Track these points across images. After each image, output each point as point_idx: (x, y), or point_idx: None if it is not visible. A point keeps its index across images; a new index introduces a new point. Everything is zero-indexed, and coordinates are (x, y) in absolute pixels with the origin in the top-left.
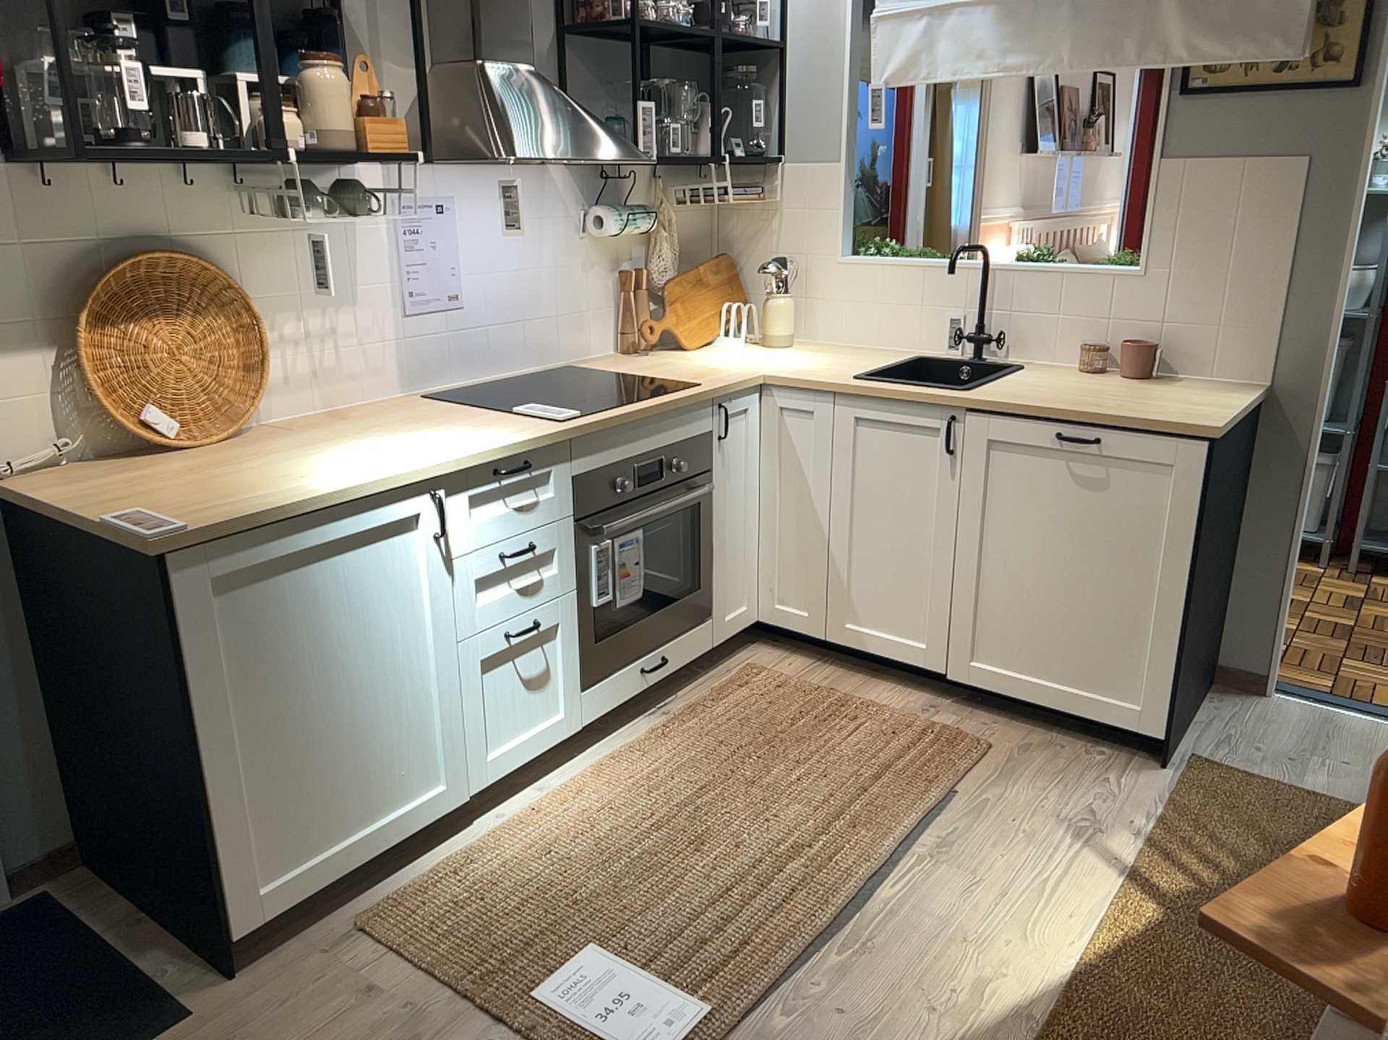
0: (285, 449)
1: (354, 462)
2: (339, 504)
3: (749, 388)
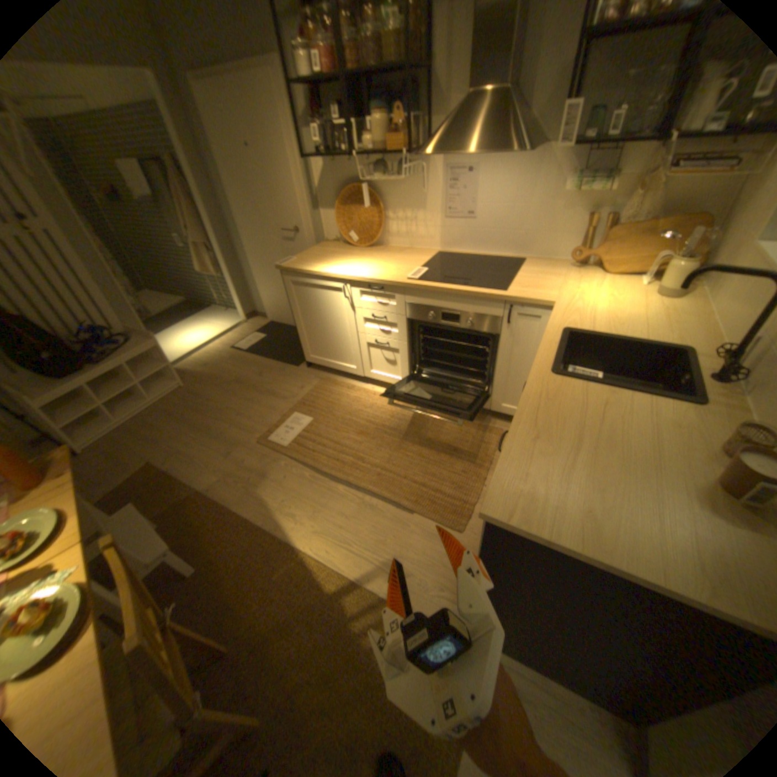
0: (360, 255)
1: (345, 266)
2: (318, 276)
3: (539, 306)
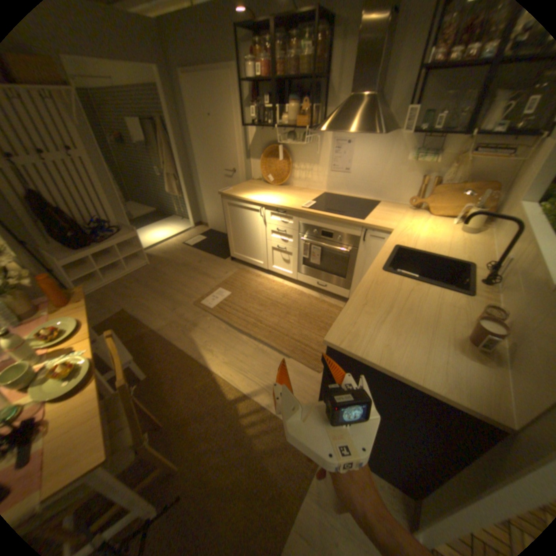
0: (273, 190)
1: (262, 196)
2: (245, 200)
3: (384, 231)
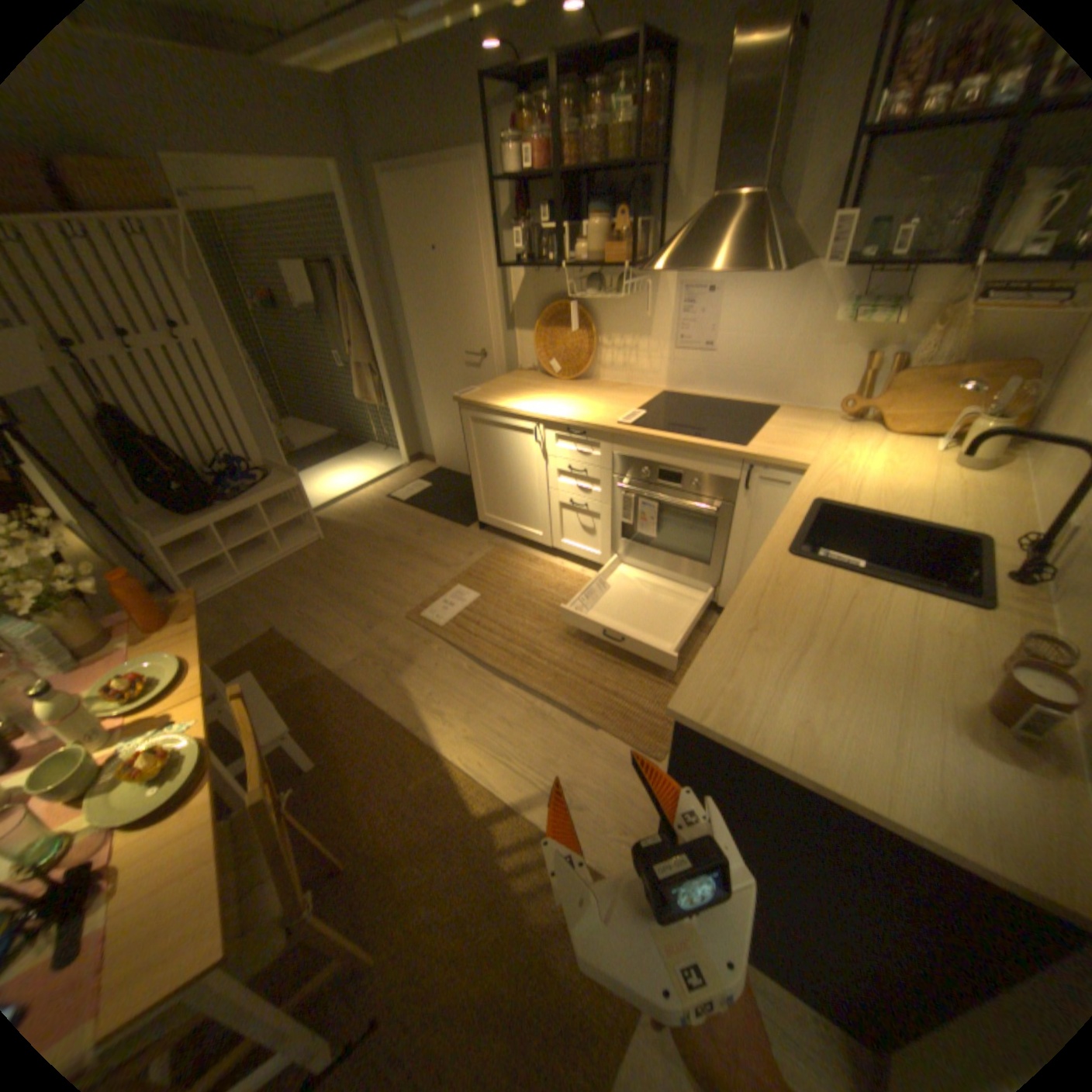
0: (560, 390)
1: (539, 402)
2: (505, 412)
3: (789, 468)
